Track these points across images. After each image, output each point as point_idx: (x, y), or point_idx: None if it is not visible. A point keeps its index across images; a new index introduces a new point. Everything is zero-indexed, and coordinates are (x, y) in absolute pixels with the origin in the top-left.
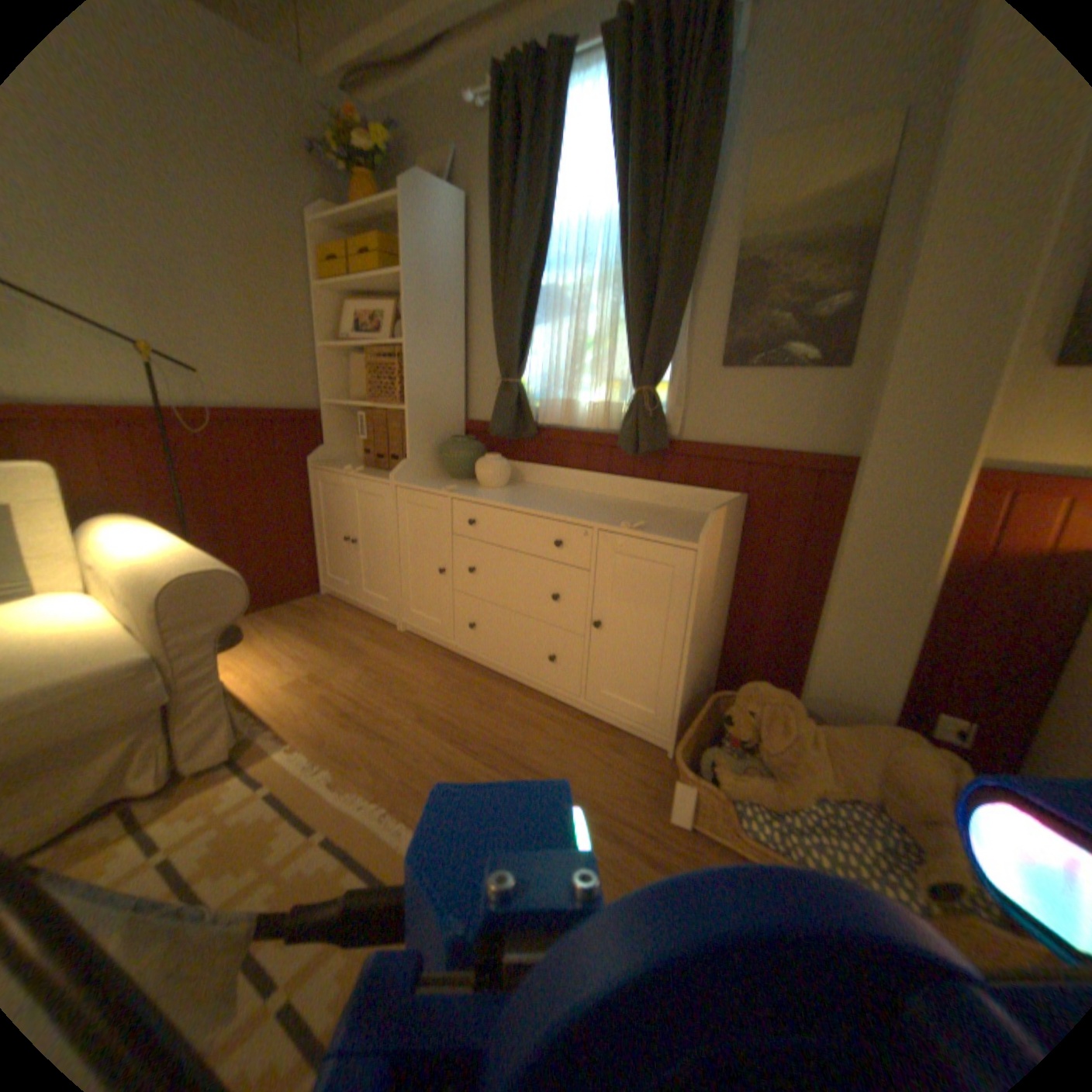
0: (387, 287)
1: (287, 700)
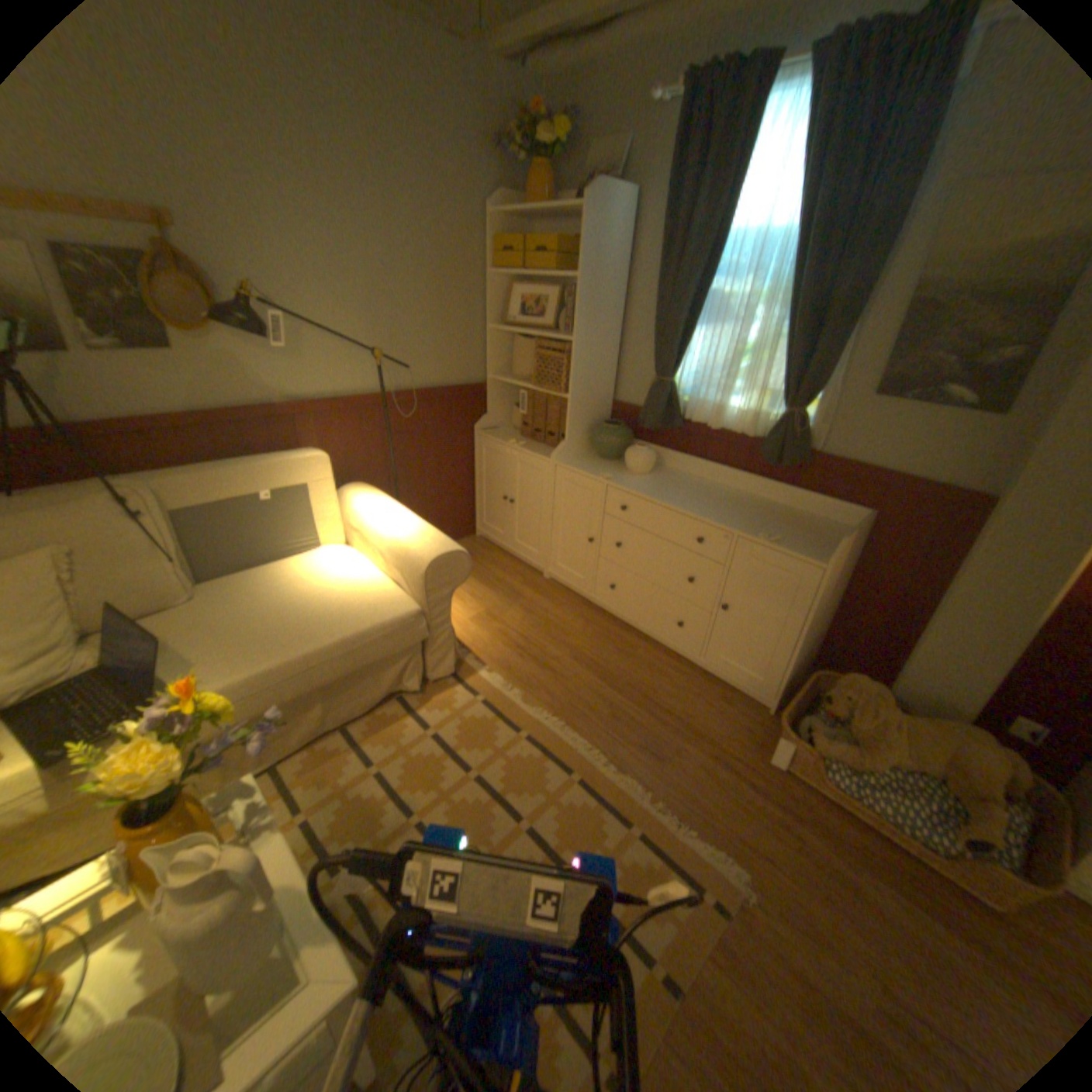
0: (554, 277)
1: (476, 630)
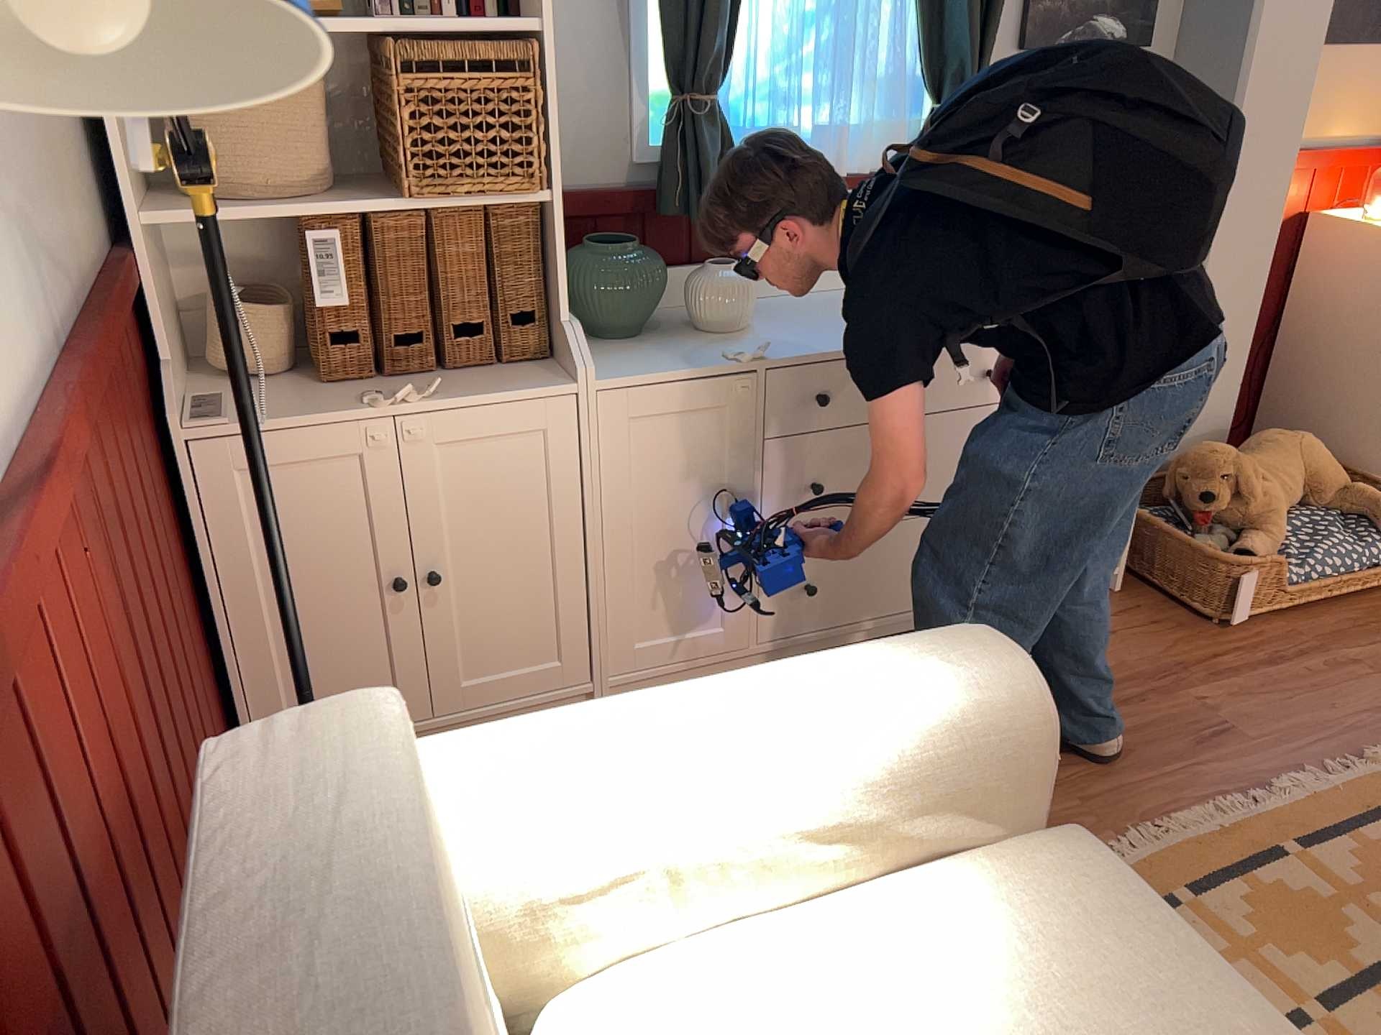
0: None
1: None
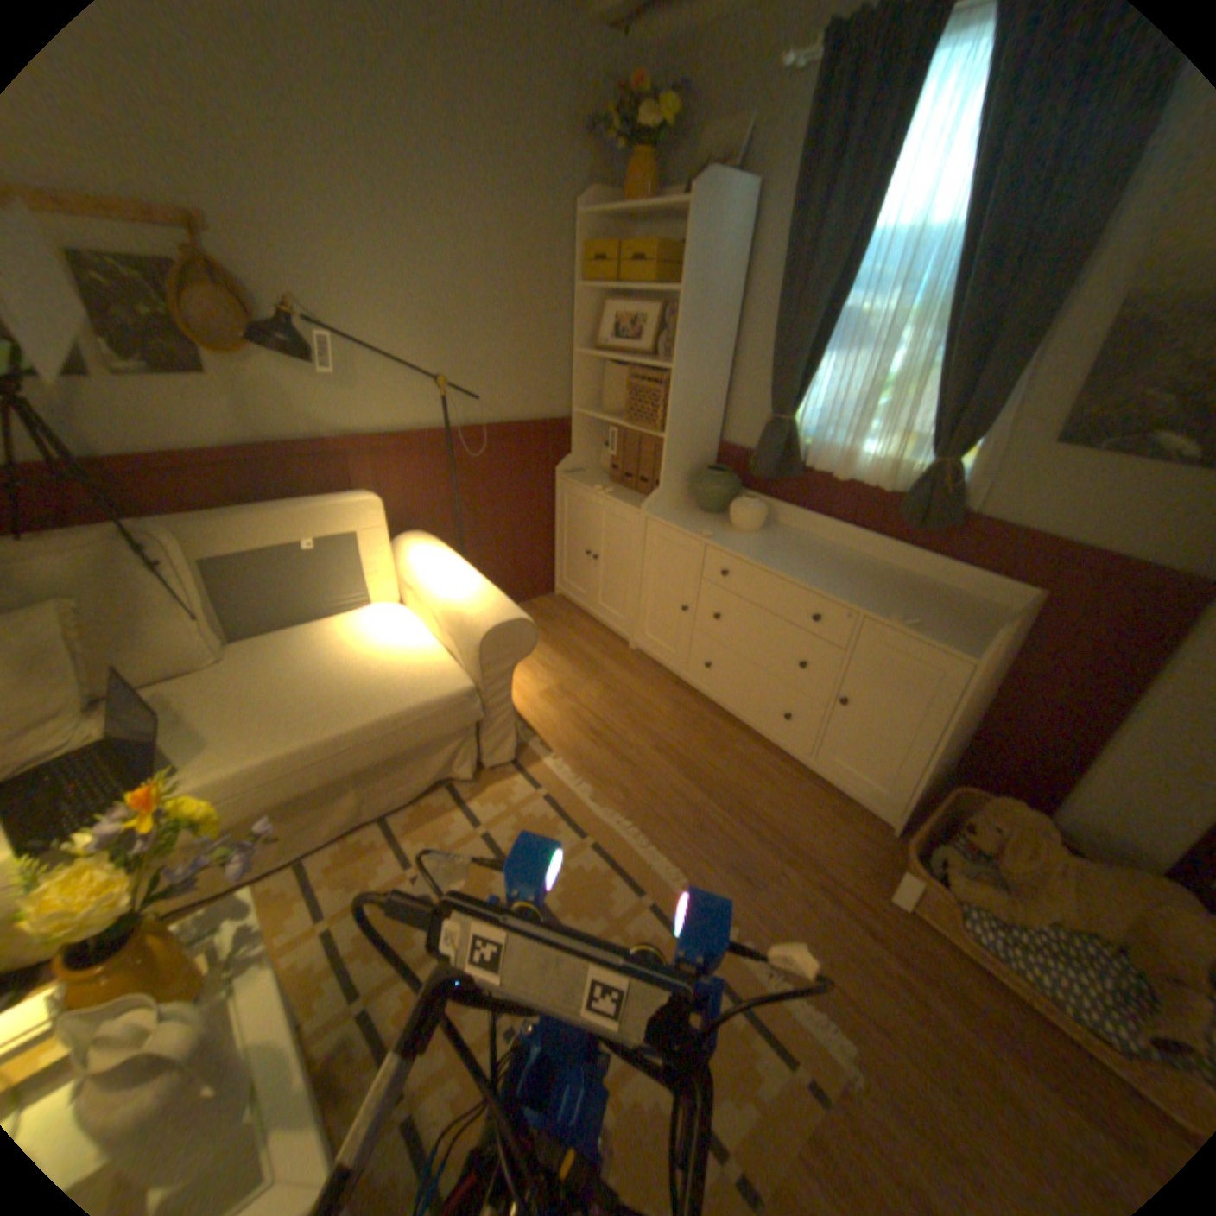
0: (654, 291)
1: (545, 708)
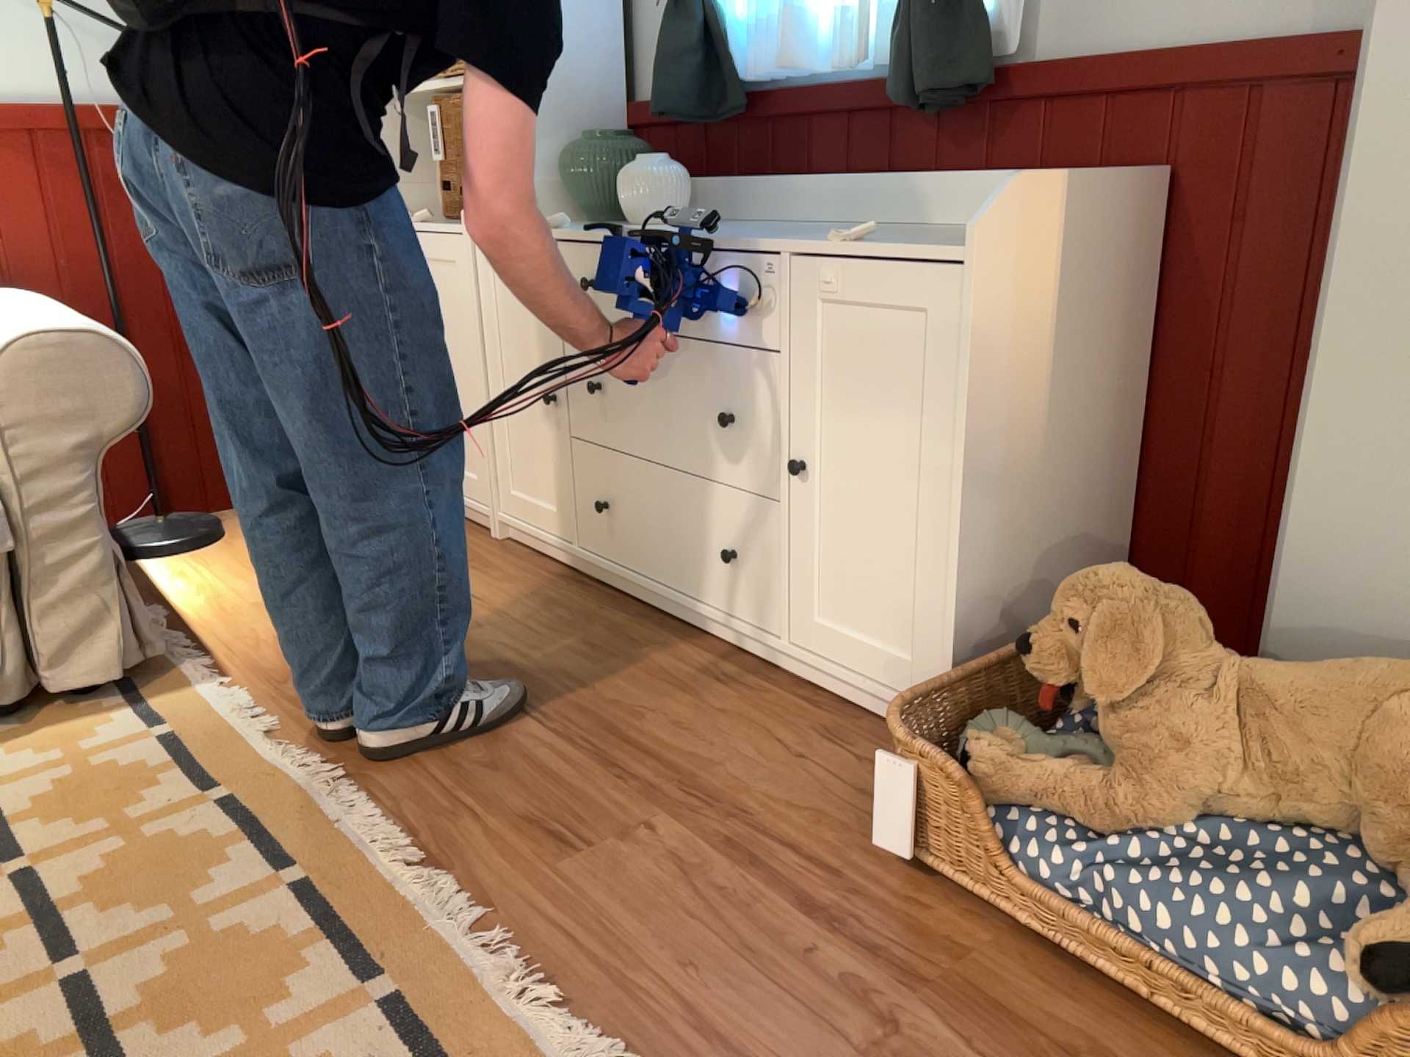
0: None
1: (256, 621)
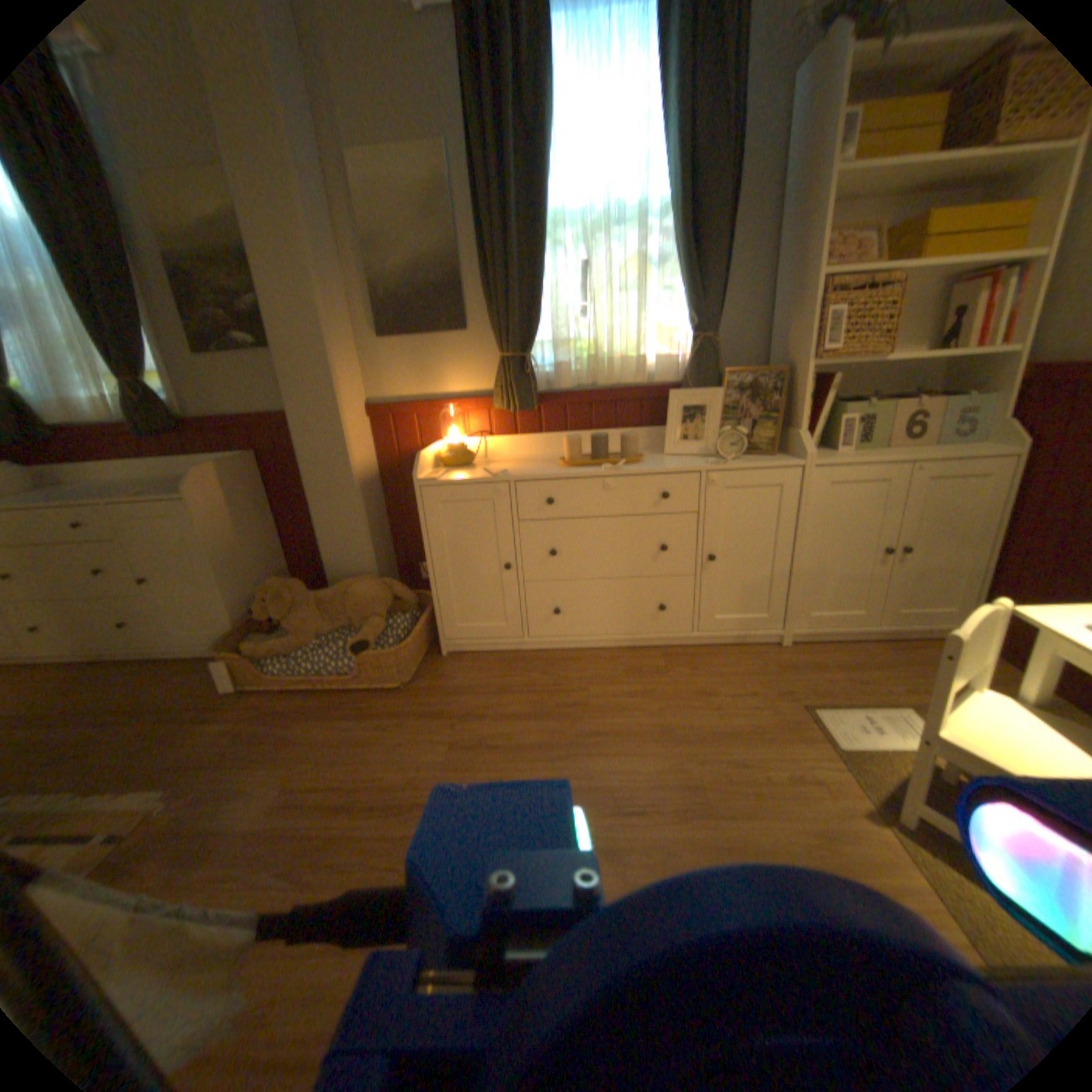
0: None
1: None
